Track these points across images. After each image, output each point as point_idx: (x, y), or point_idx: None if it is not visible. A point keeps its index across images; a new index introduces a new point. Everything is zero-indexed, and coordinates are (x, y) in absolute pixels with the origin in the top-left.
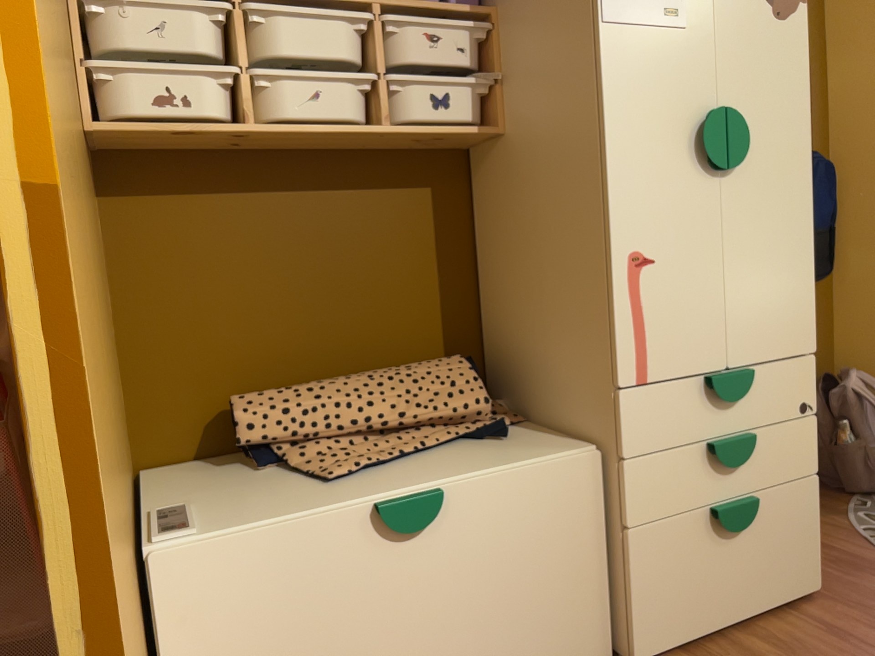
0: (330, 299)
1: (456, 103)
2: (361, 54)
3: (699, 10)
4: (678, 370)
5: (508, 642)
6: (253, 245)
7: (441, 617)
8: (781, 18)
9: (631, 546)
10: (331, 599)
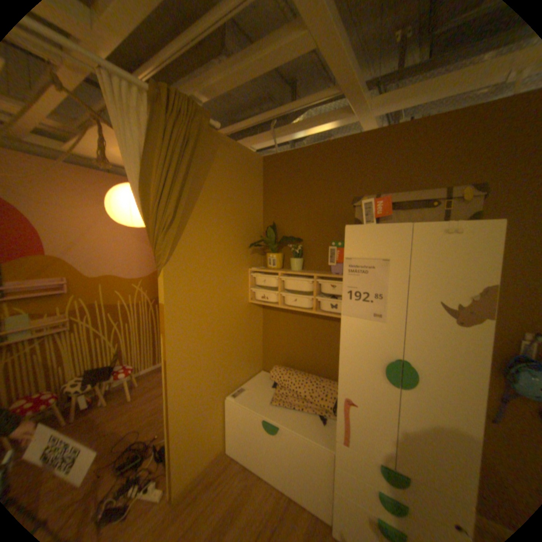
0: (309, 348)
1: (339, 308)
2: (311, 289)
3: (396, 316)
4: (365, 453)
5: (294, 484)
6: (291, 327)
7: (276, 459)
8: (464, 327)
9: (334, 496)
10: (253, 433)
